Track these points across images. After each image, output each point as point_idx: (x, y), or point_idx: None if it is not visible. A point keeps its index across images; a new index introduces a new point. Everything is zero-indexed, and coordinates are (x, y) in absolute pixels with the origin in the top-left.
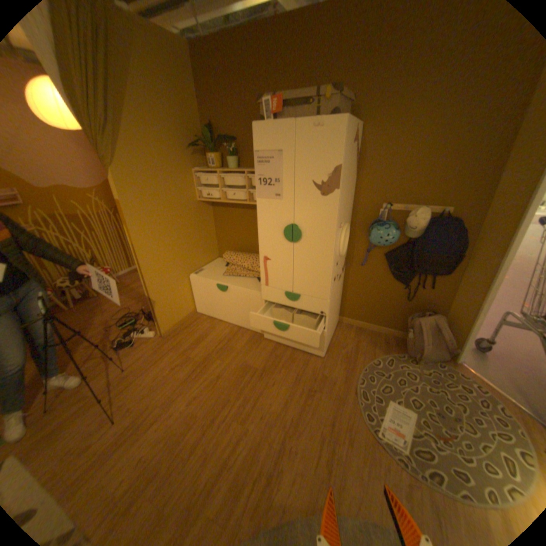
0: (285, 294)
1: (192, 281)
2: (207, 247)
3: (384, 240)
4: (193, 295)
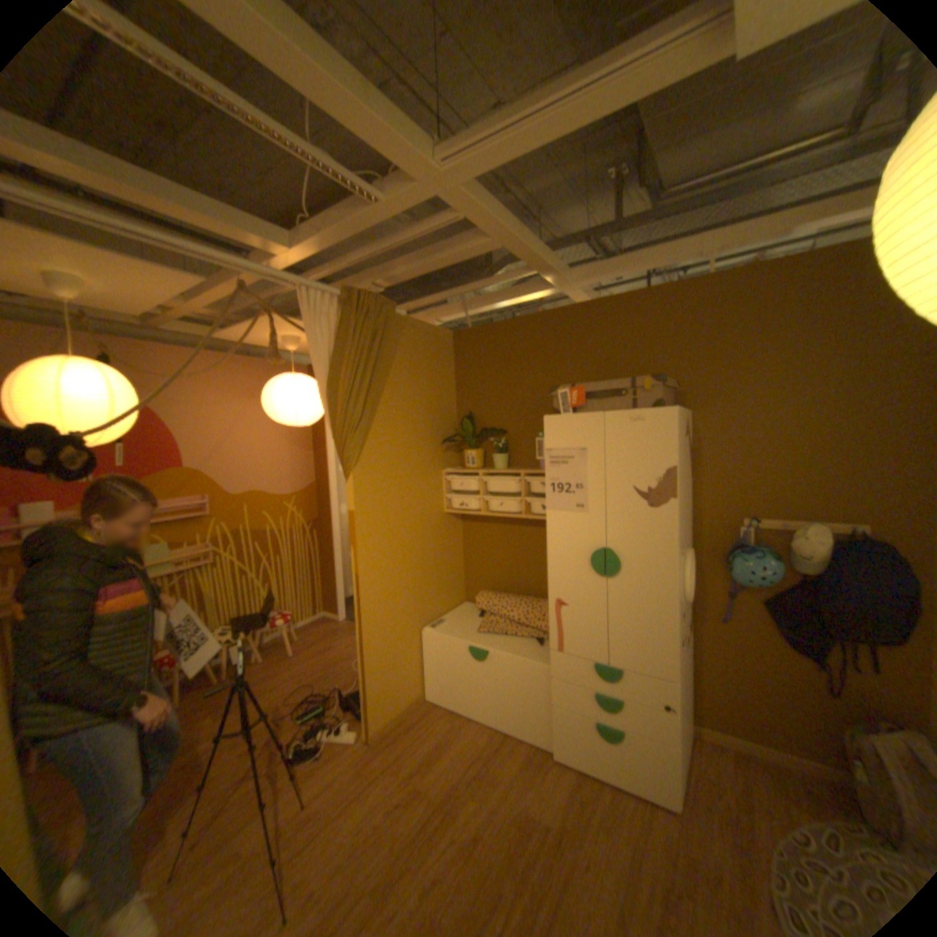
0: (595, 669)
1: (425, 640)
2: (450, 584)
3: (760, 577)
4: (423, 666)
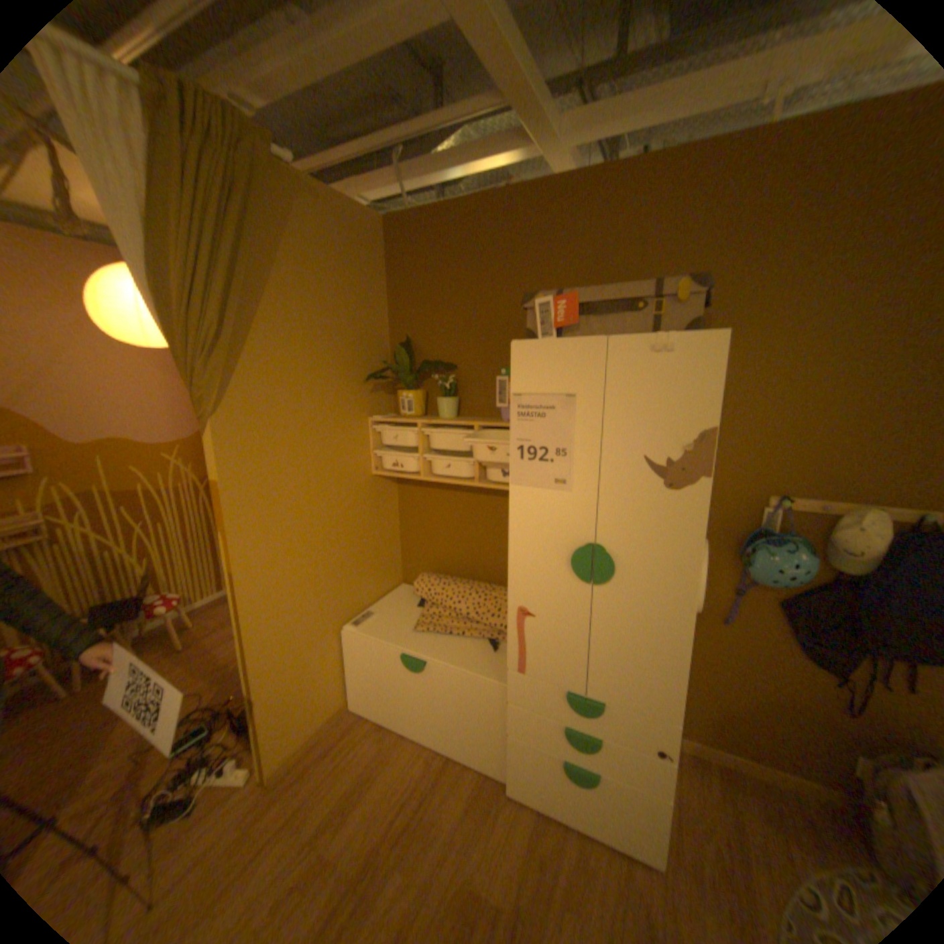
0: (567, 699)
1: (346, 641)
2: (382, 564)
3: (790, 577)
4: (345, 671)
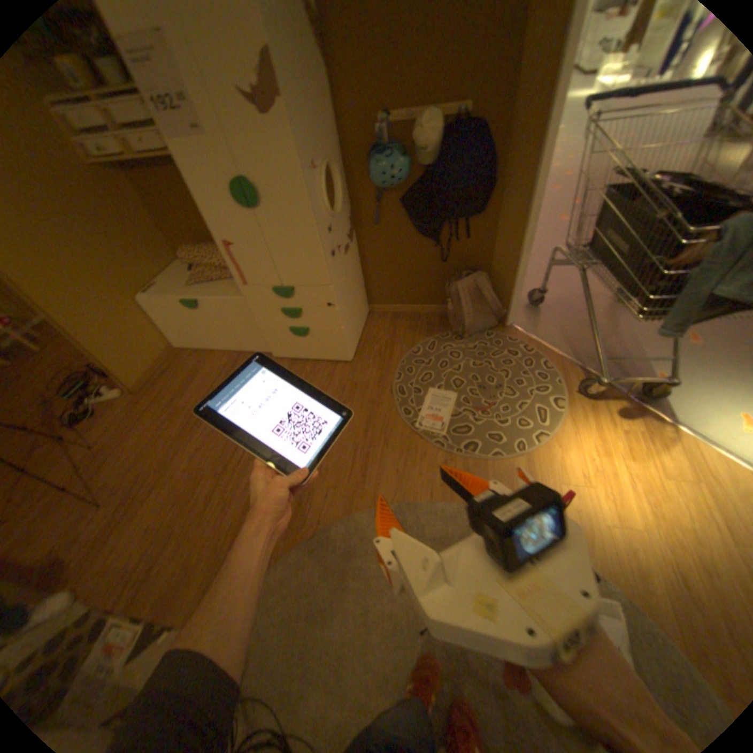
0: (273, 293)
1: (141, 306)
2: (145, 248)
3: (388, 178)
4: (155, 326)
